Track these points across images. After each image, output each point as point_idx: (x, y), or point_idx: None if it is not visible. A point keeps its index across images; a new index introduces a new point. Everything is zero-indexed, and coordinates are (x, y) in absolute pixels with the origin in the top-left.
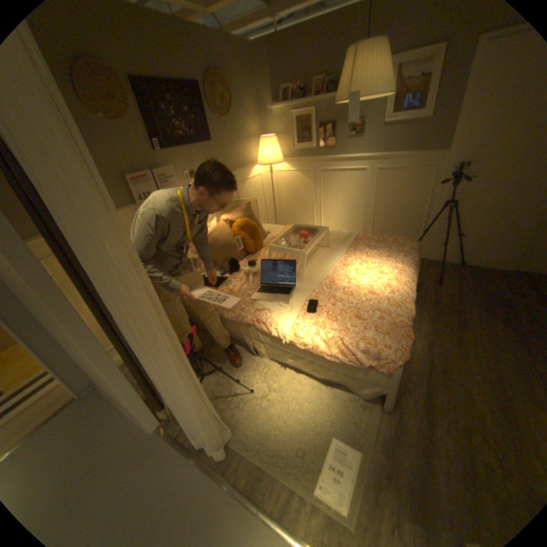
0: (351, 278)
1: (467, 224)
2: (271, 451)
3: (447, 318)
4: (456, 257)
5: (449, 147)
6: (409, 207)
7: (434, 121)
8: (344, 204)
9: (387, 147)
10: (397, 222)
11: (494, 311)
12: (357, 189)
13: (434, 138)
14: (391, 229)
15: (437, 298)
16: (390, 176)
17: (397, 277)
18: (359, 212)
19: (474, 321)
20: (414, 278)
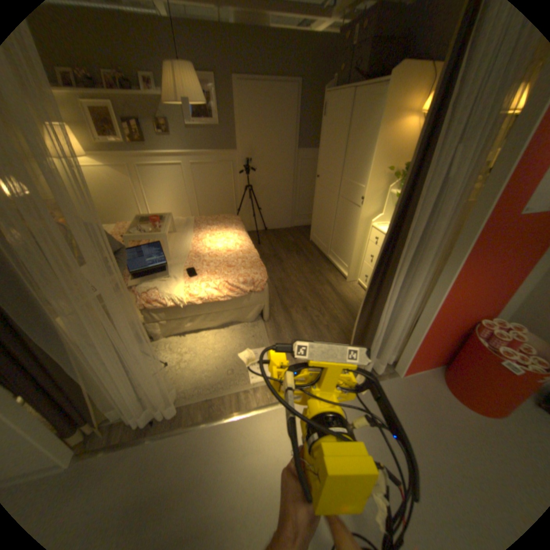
0: (209, 246)
1: (260, 201)
2: (209, 382)
3: (271, 261)
4: (260, 225)
5: (235, 148)
6: (222, 193)
7: (220, 128)
8: (168, 196)
9: (192, 145)
10: (217, 206)
11: (290, 249)
12: (176, 181)
13: (224, 141)
14: (214, 213)
15: (261, 251)
16: (201, 169)
17: (238, 238)
18: (184, 202)
19: (283, 257)
20: (247, 236)
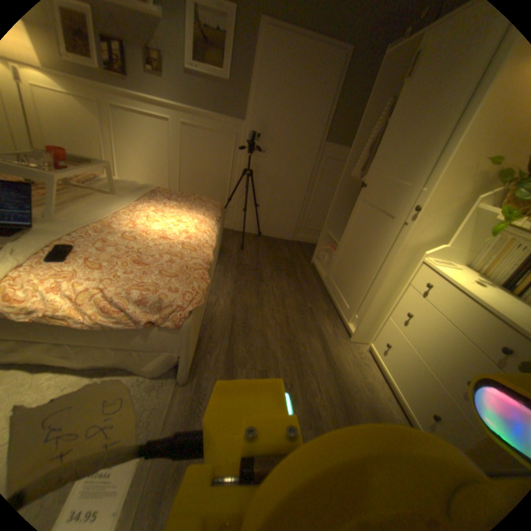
0: (137, 222)
1: (260, 197)
2: None
3: (247, 275)
4: (254, 227)
5: (244, 118)
6: (214, 173)
7: (231, 86)
8: (143, 158)
9: (188, 99)
10: (204, 189)
11: (279, 267)
12: (158, 141)
13: (231, 105)
14: None
15: (239, 259)
16: (193, 134)
17: (196, 225)
18: (163, 171)
19: (267, 275)
20: (214, 228)
